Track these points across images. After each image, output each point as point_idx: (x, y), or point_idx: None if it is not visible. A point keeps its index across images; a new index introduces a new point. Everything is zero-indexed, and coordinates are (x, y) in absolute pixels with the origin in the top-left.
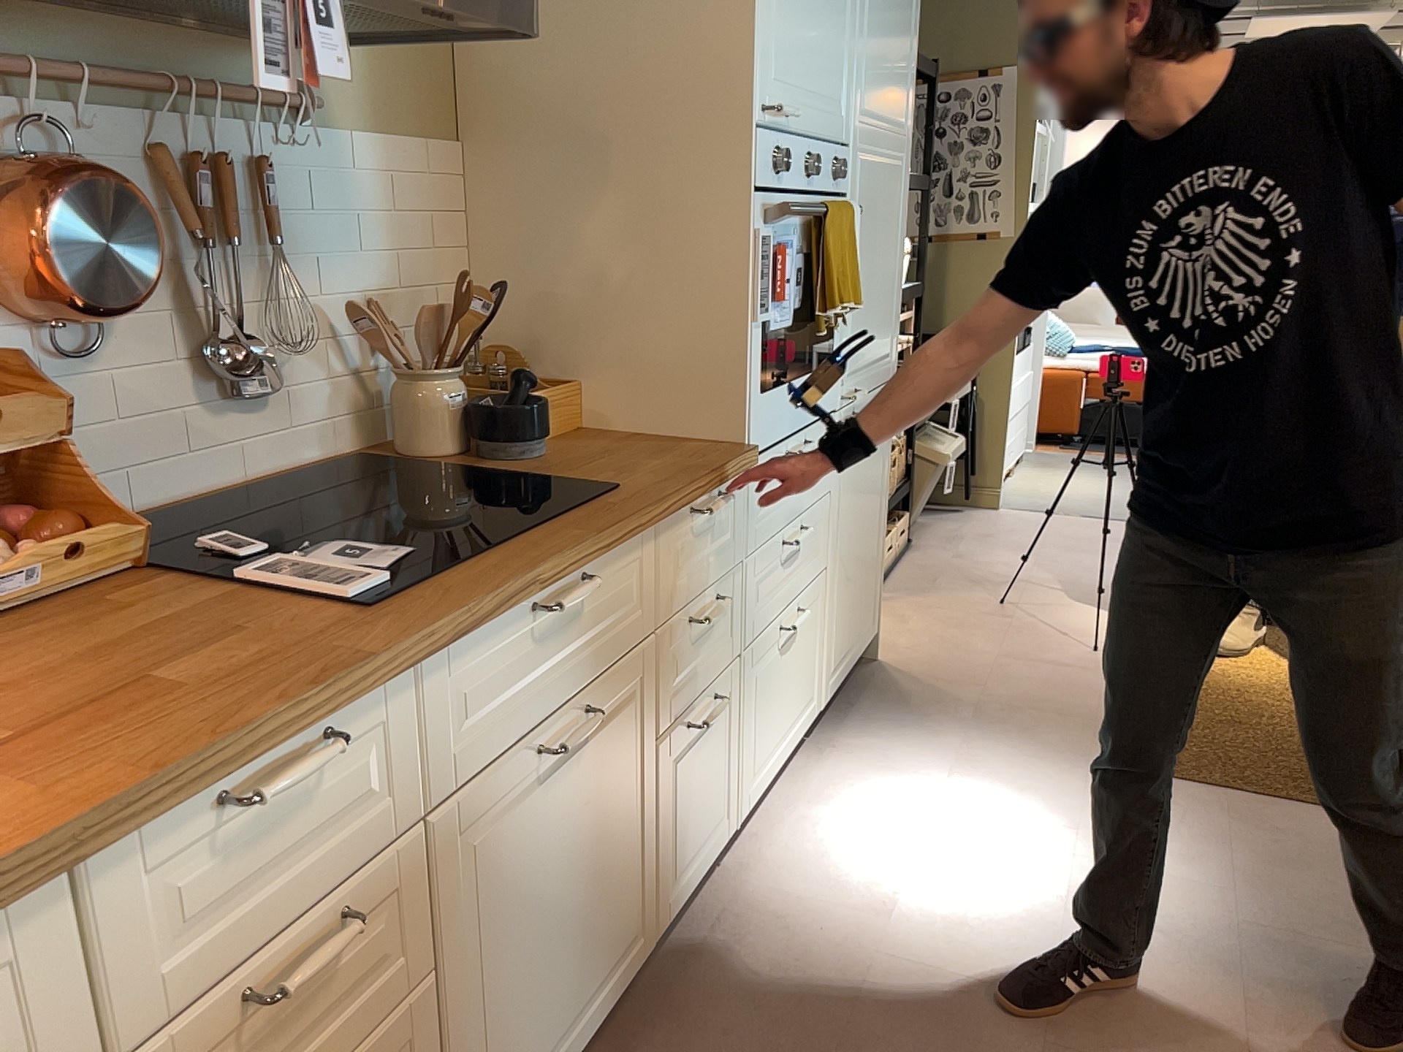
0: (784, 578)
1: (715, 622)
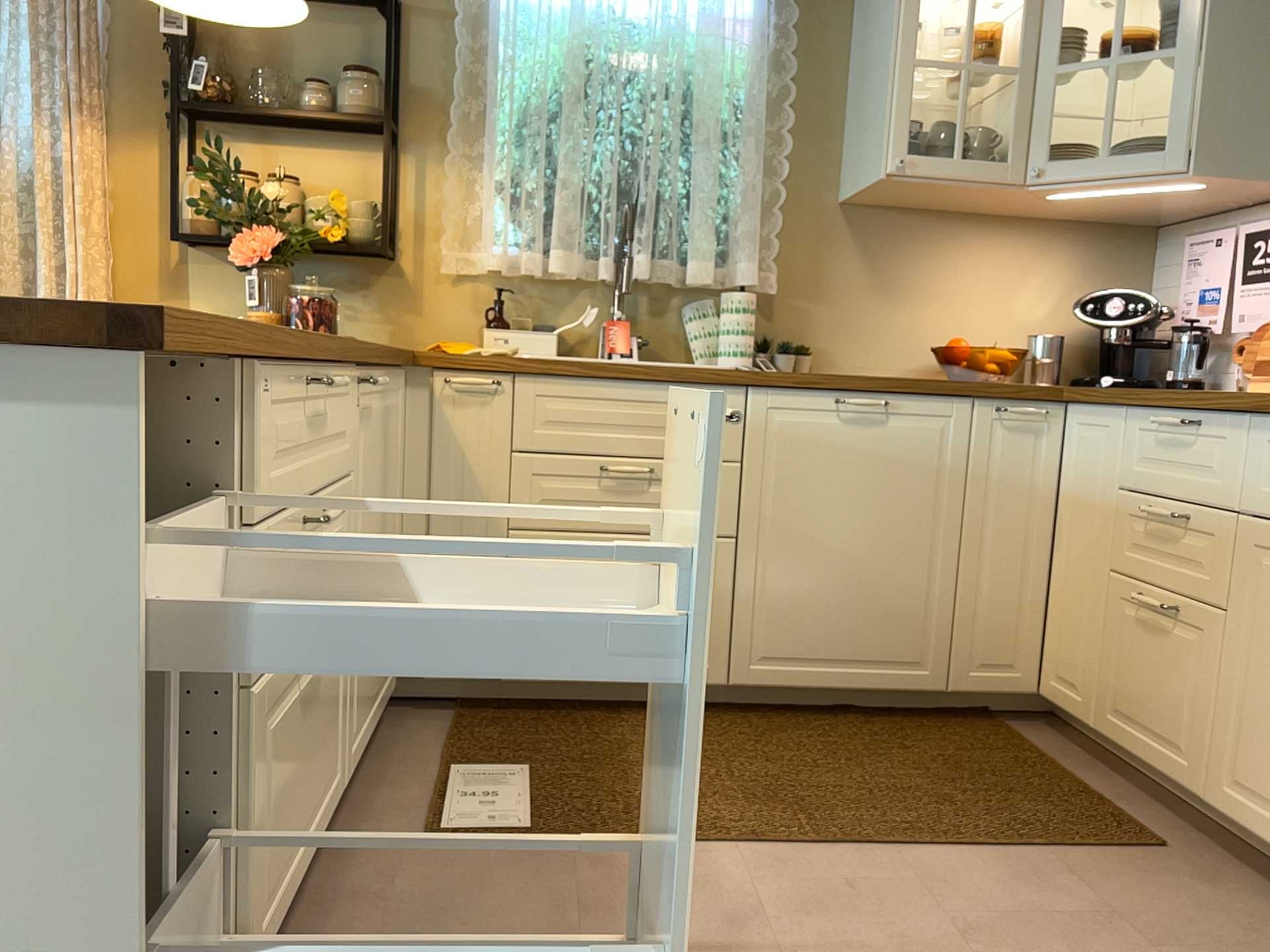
0: None
1: None
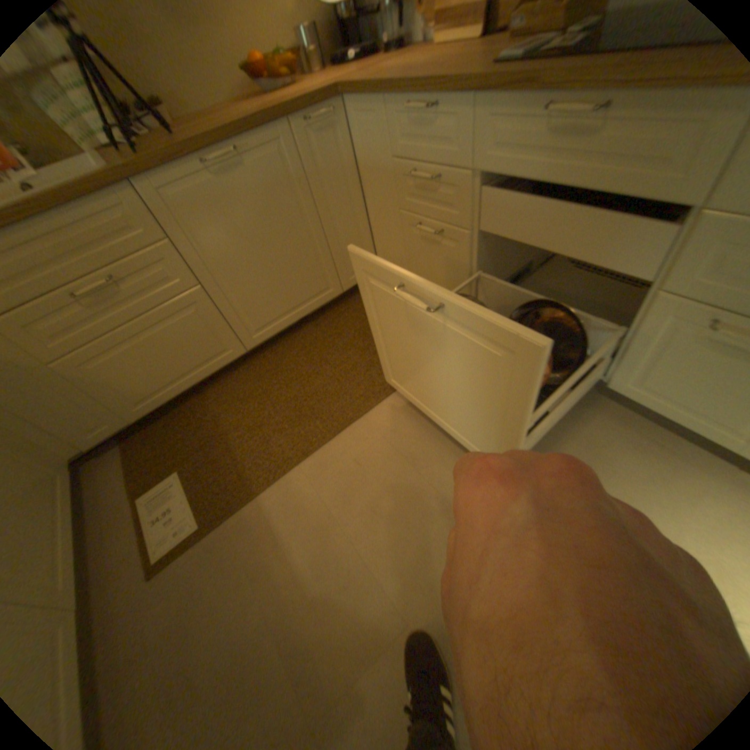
0: None
1: None
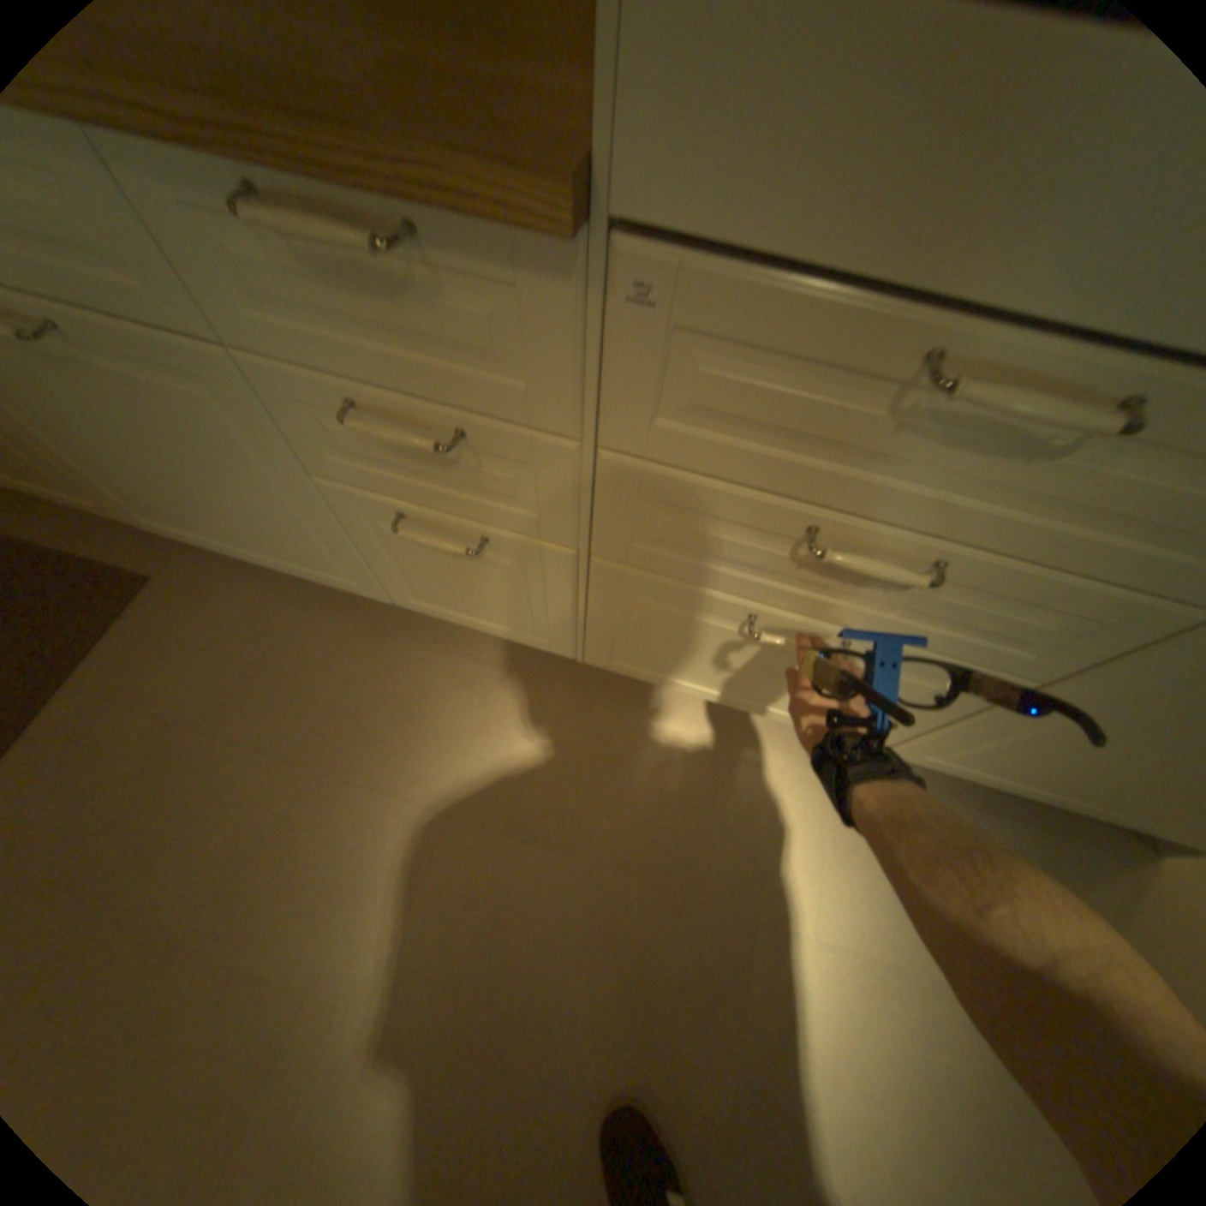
0: (802, 578)
1: (465, 460)
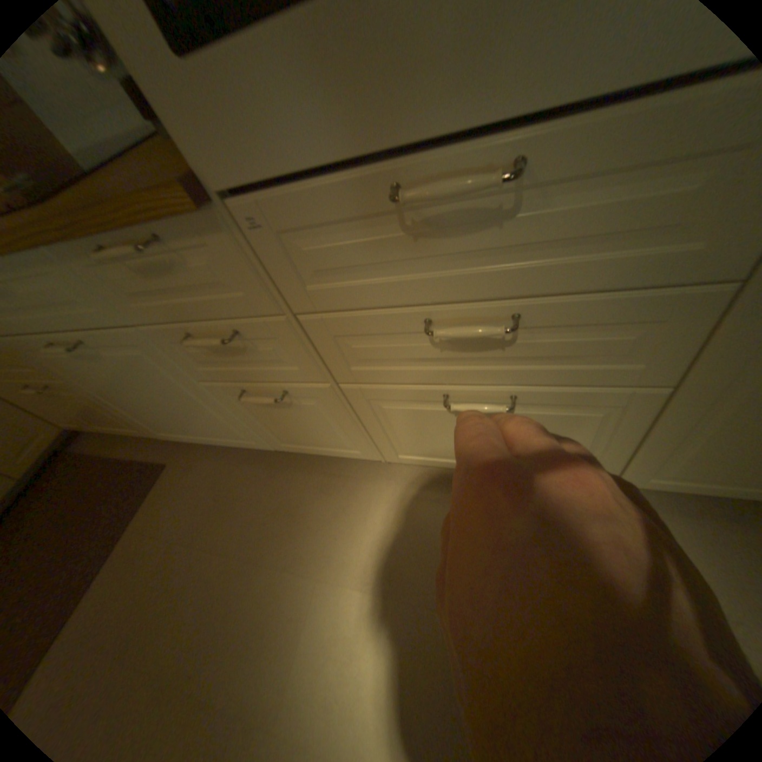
0: (449, 360)
1: (250, 349)
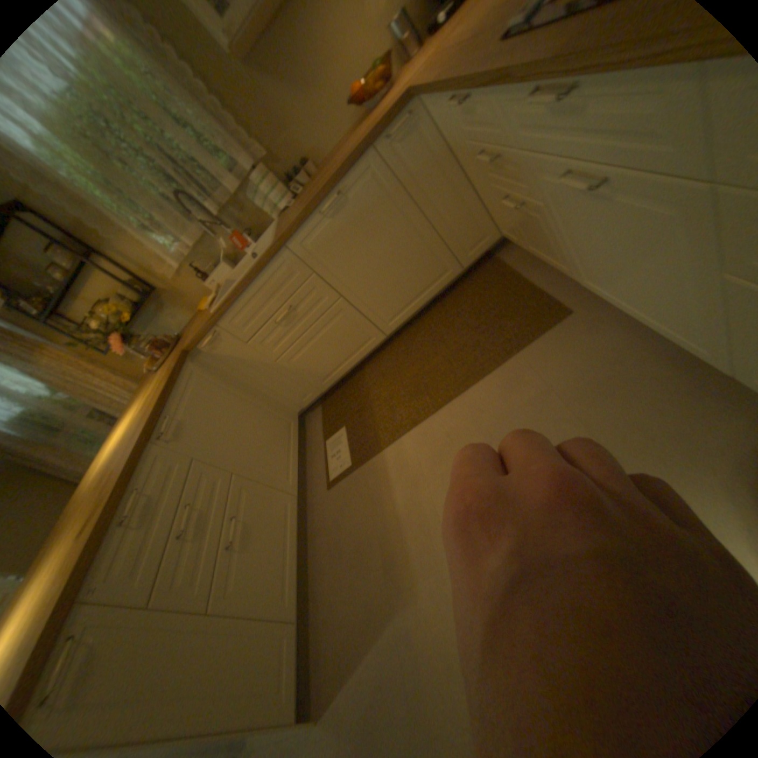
0: None
1: None
